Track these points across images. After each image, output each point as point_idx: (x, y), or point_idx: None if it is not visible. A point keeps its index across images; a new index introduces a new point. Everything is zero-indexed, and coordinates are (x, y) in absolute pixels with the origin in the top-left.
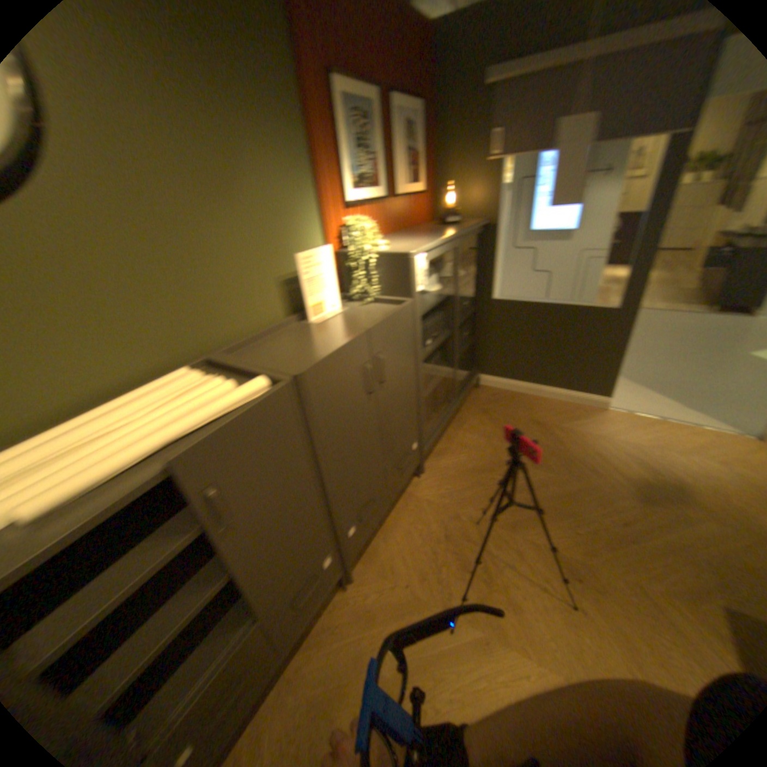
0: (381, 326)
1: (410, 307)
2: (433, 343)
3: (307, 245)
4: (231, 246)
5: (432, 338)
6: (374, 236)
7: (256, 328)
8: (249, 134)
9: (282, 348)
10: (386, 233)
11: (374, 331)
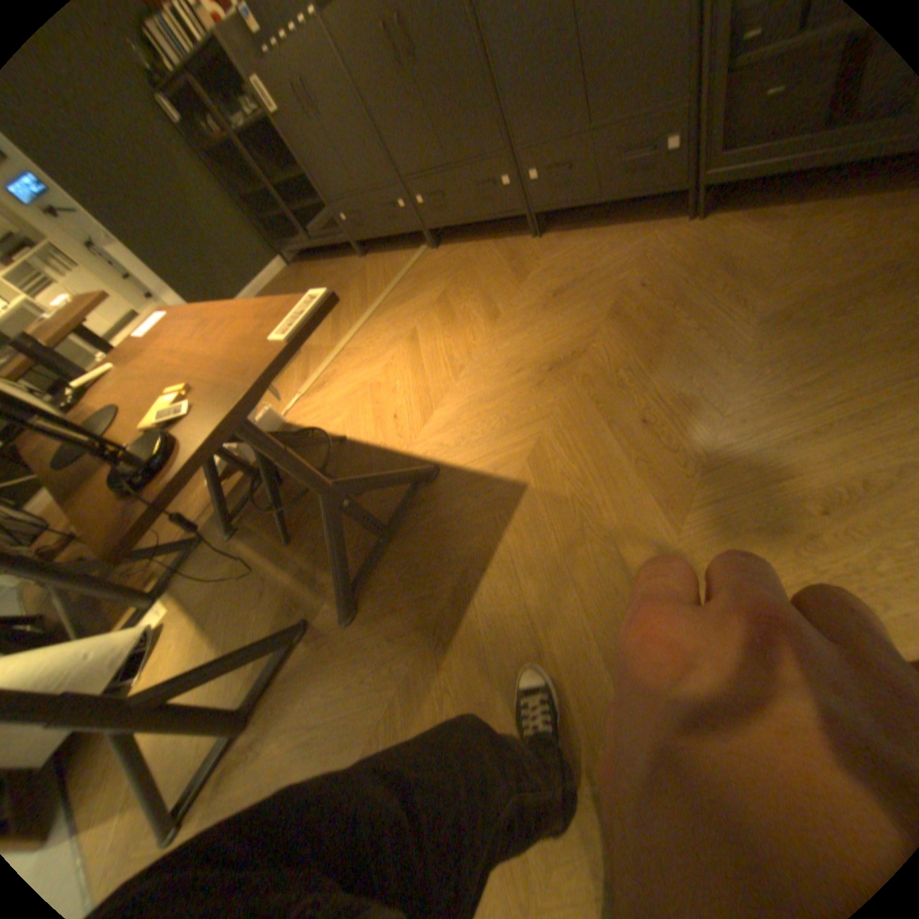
0: None
1: None
2: None
3: None
4: None
5: None
6: None
7: None
8: None
9: None
10: None
11: None
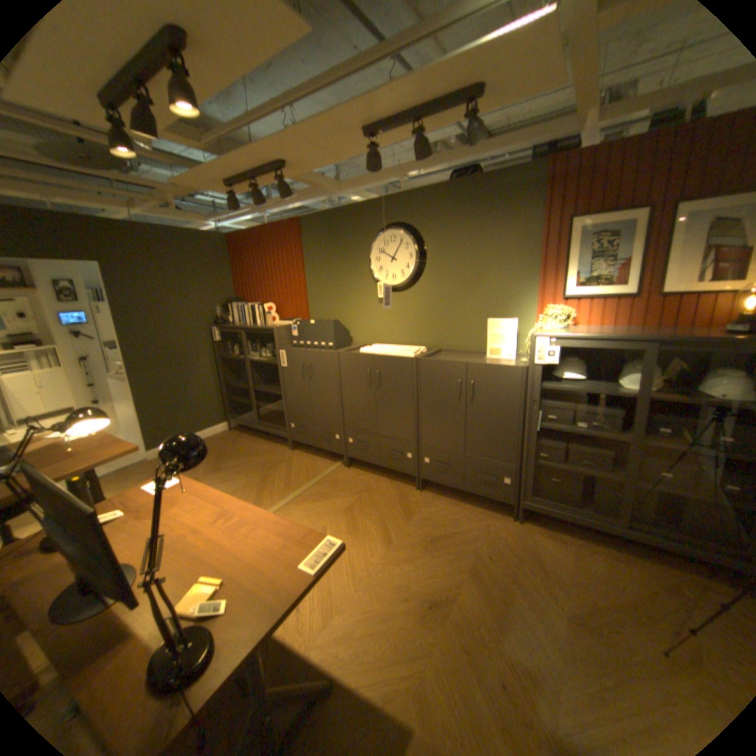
0: (477, 366)
1: (516, 369)
2: (588, 430)
3: (510, 317)
4: (466, 310)
5: (588, 426)
6: (554, 321)
7: (465, 349)
8: (494, 263)
9: (451, 357)
10: (624, 325)
11: (470, 365)
